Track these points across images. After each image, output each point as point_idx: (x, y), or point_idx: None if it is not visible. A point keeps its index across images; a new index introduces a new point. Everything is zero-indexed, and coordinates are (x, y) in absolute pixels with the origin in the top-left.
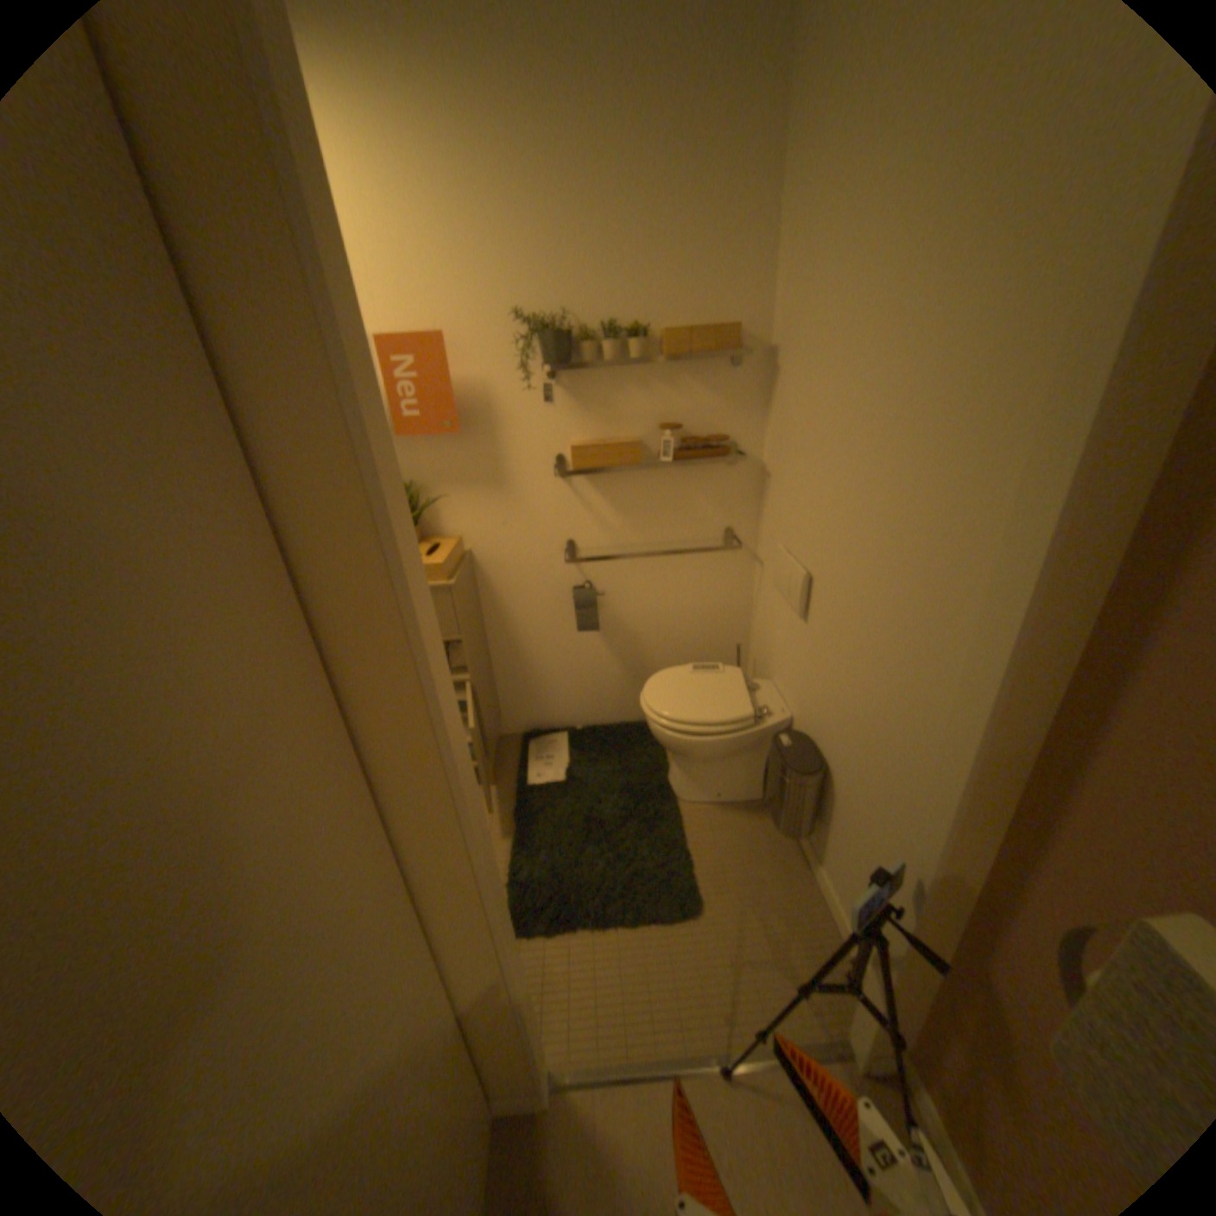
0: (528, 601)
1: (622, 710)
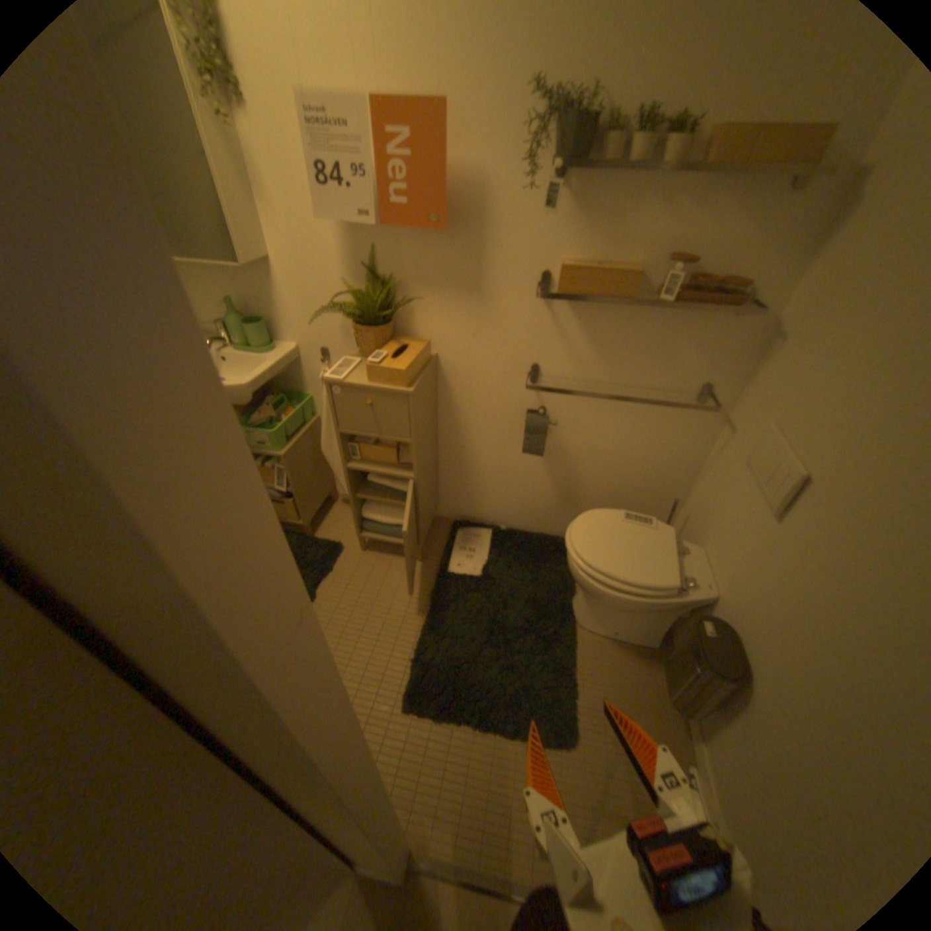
0: (481, 412)
1: (544, 522)
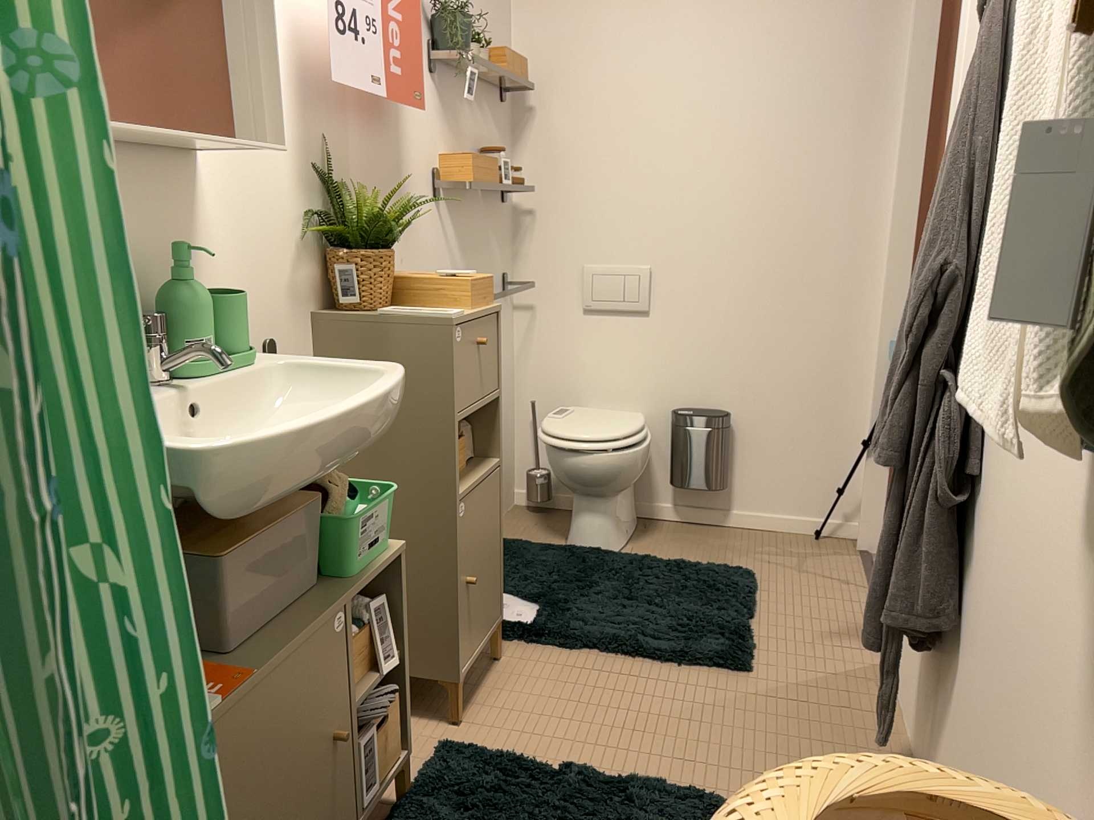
0: None
1: None
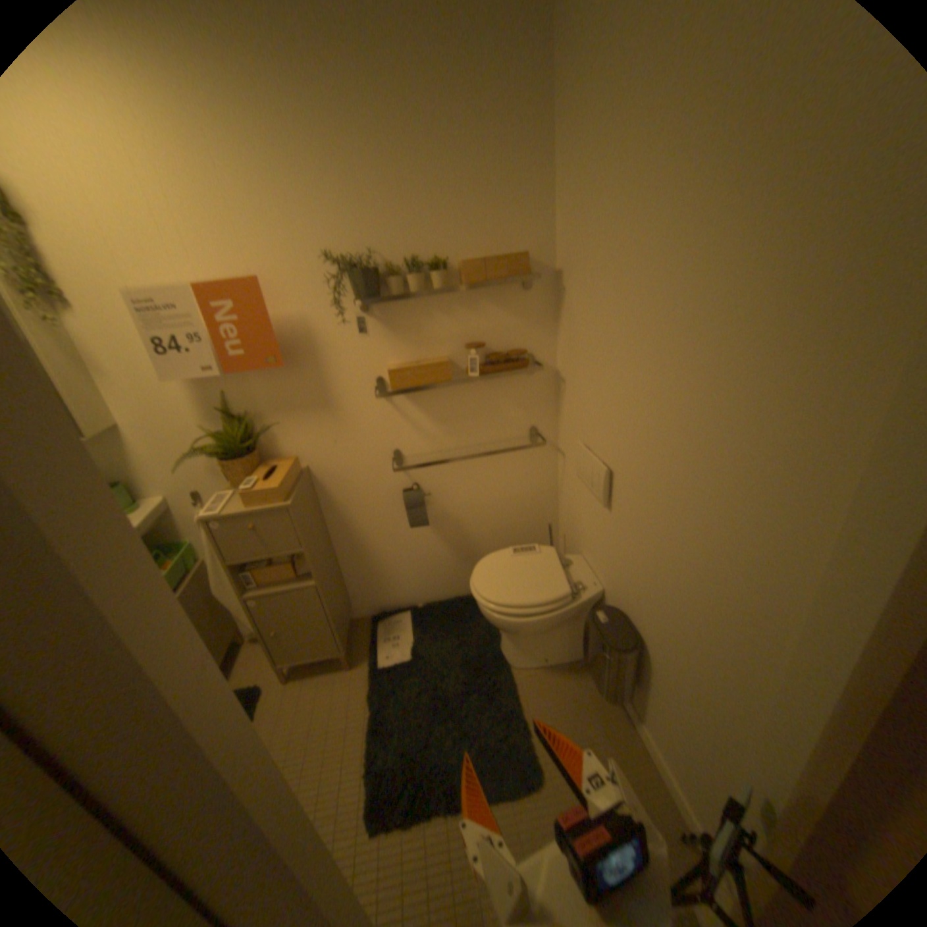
0: (363, 504)
1: (455, 585)
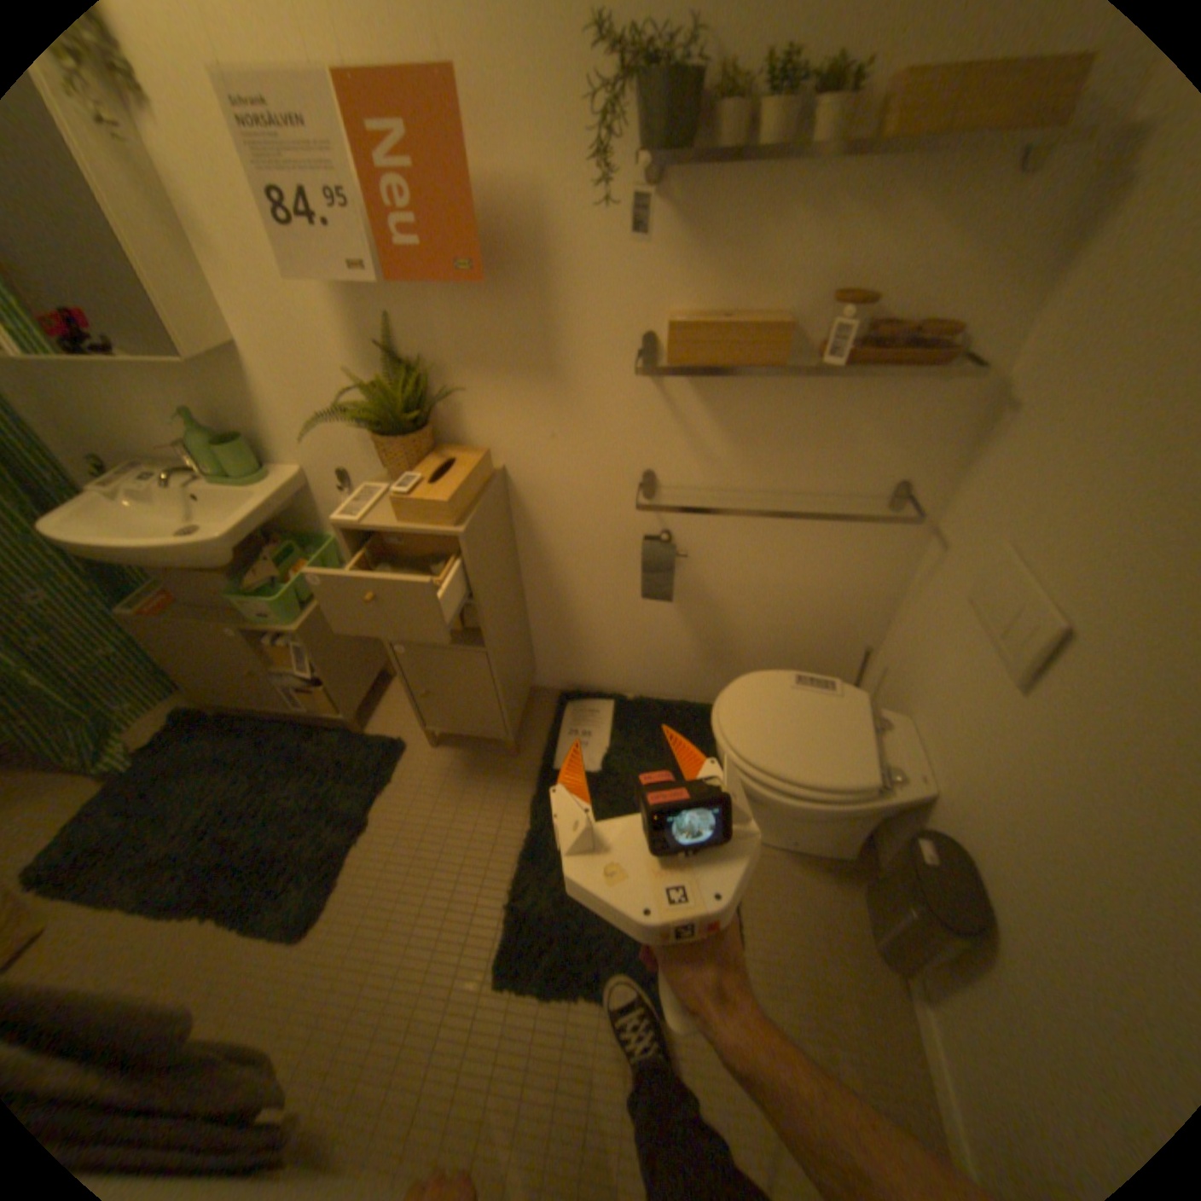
0: (580, 544)
1: (687, 686)
